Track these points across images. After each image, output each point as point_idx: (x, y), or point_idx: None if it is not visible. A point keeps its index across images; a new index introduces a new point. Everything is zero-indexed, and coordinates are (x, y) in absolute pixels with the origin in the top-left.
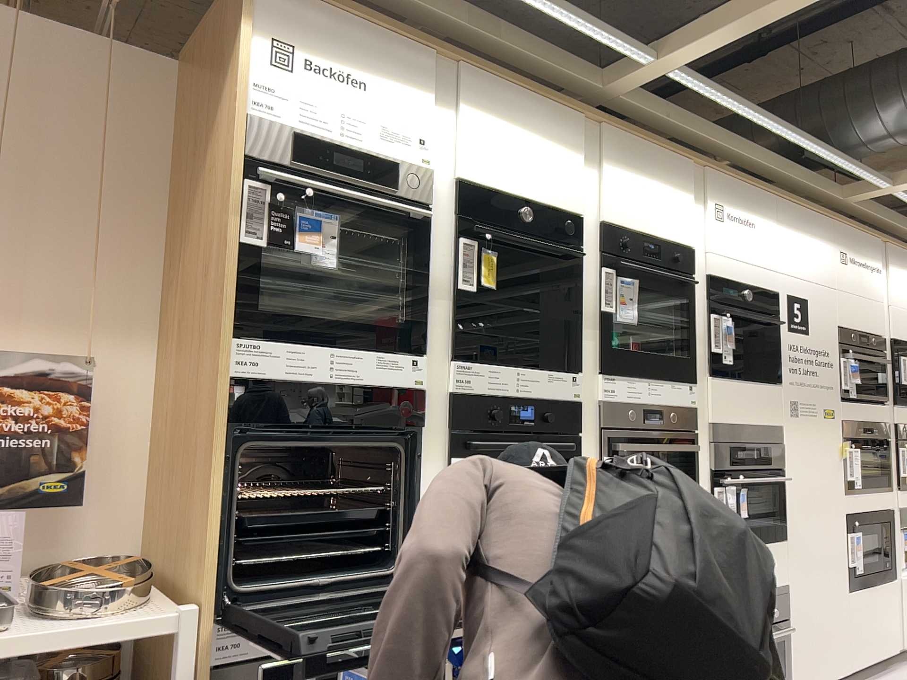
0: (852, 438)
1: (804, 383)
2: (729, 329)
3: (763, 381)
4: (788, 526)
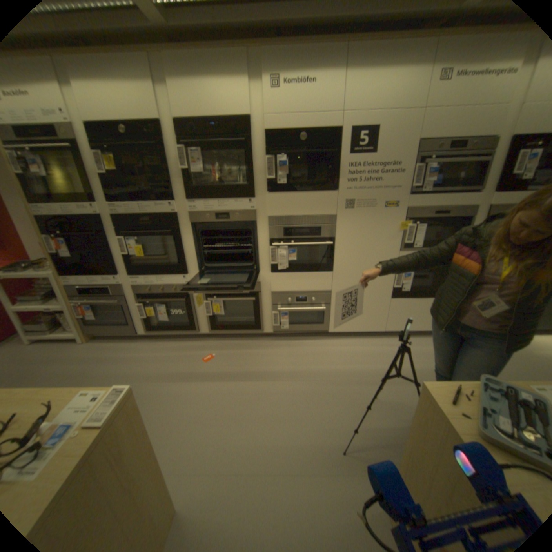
0: (424, 218)
1: (366, 187)
2: (281, 164)
3: (321, 190)
4: (334, 266)
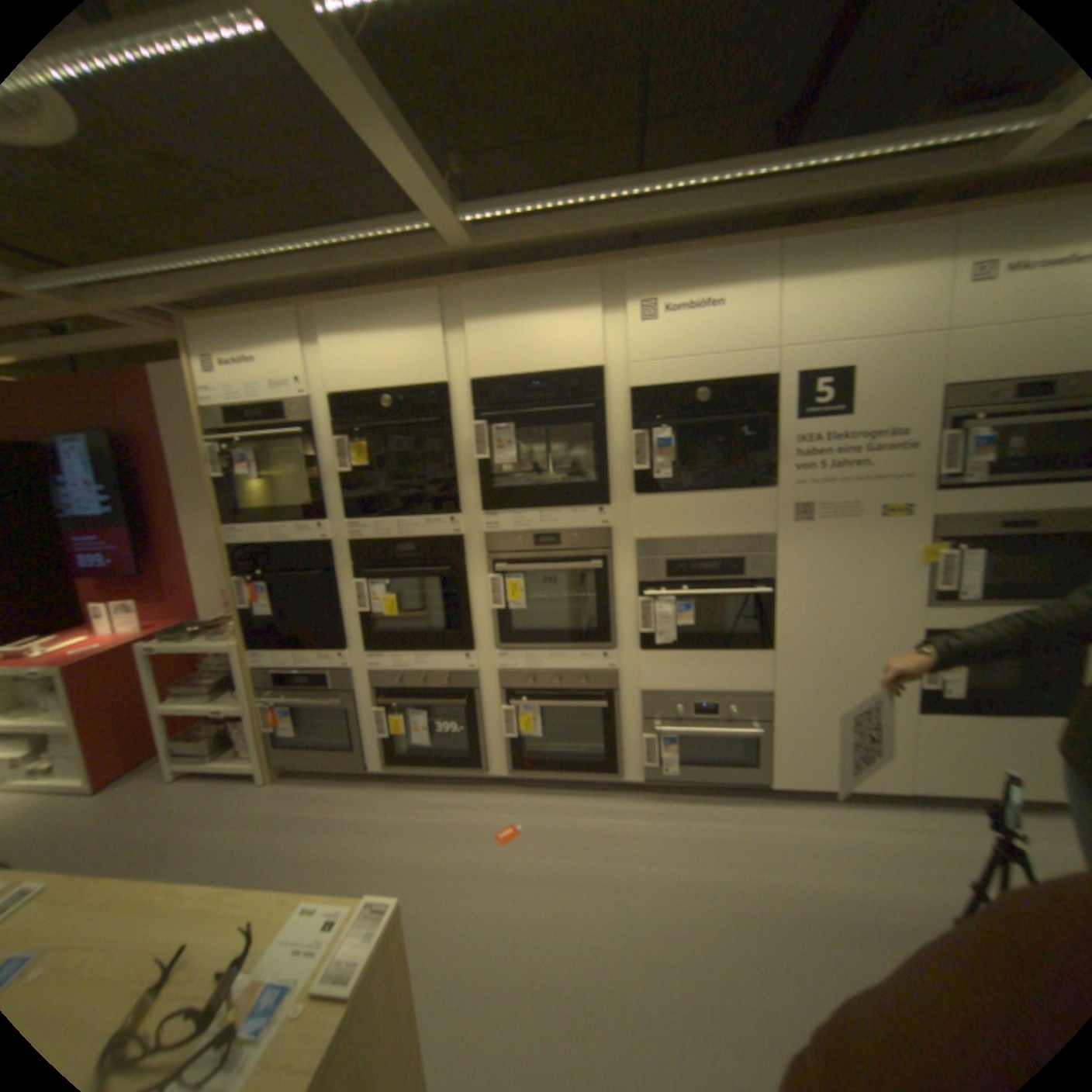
0: (978, 538)
1: (837, 479)
2: (663, 443)
3: (744, 488)
4: (779, 640)
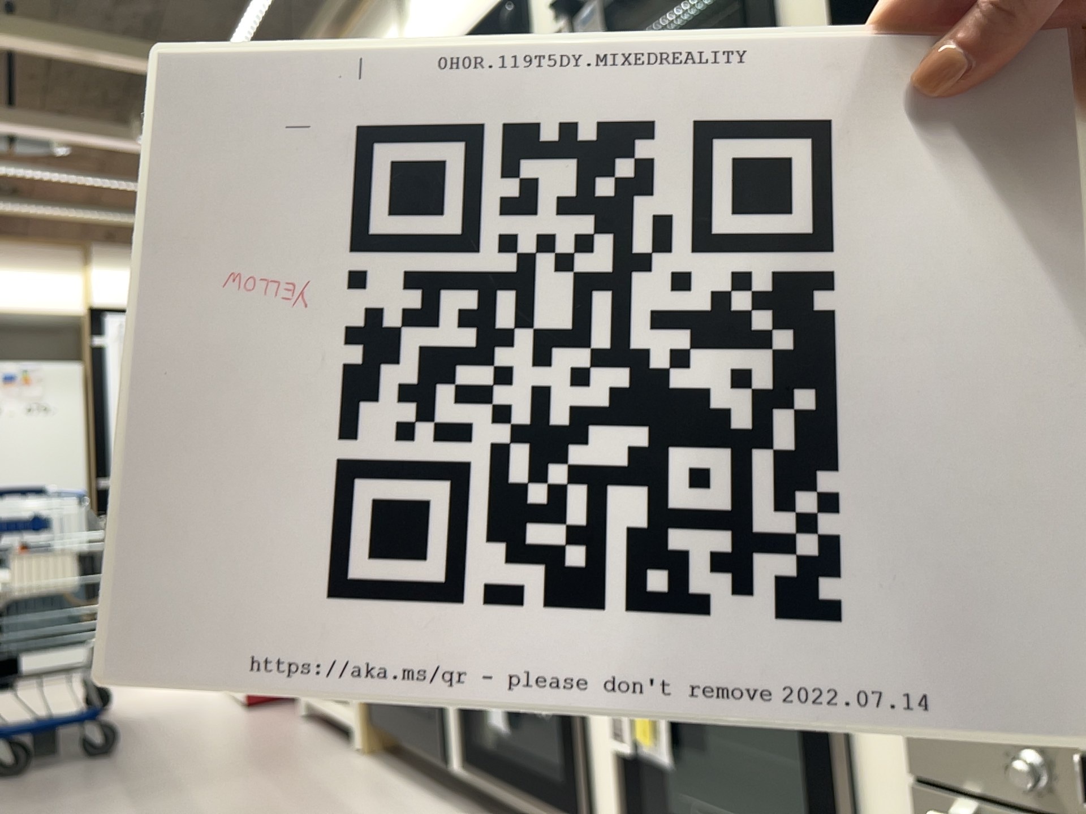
0: None
1: None
2: None
3: None
4: None
